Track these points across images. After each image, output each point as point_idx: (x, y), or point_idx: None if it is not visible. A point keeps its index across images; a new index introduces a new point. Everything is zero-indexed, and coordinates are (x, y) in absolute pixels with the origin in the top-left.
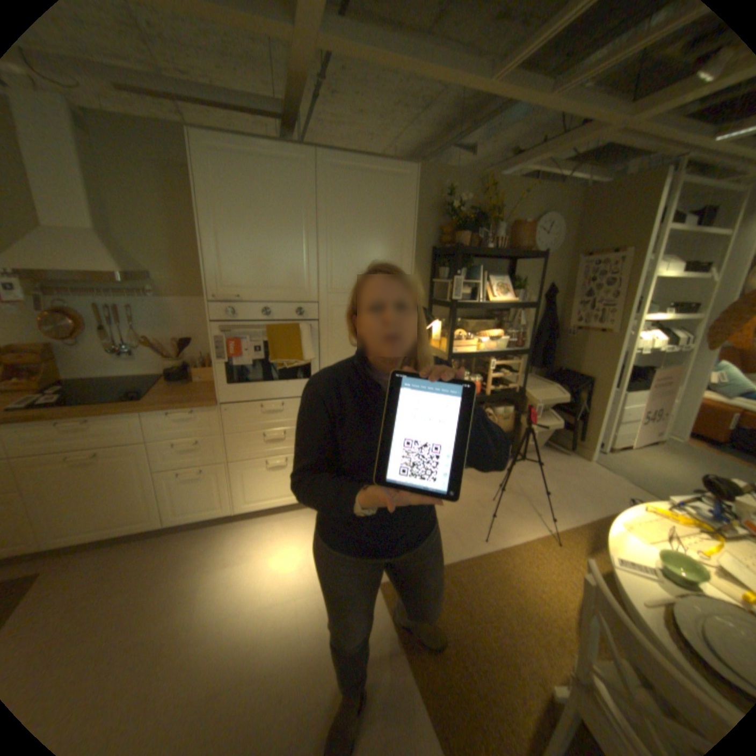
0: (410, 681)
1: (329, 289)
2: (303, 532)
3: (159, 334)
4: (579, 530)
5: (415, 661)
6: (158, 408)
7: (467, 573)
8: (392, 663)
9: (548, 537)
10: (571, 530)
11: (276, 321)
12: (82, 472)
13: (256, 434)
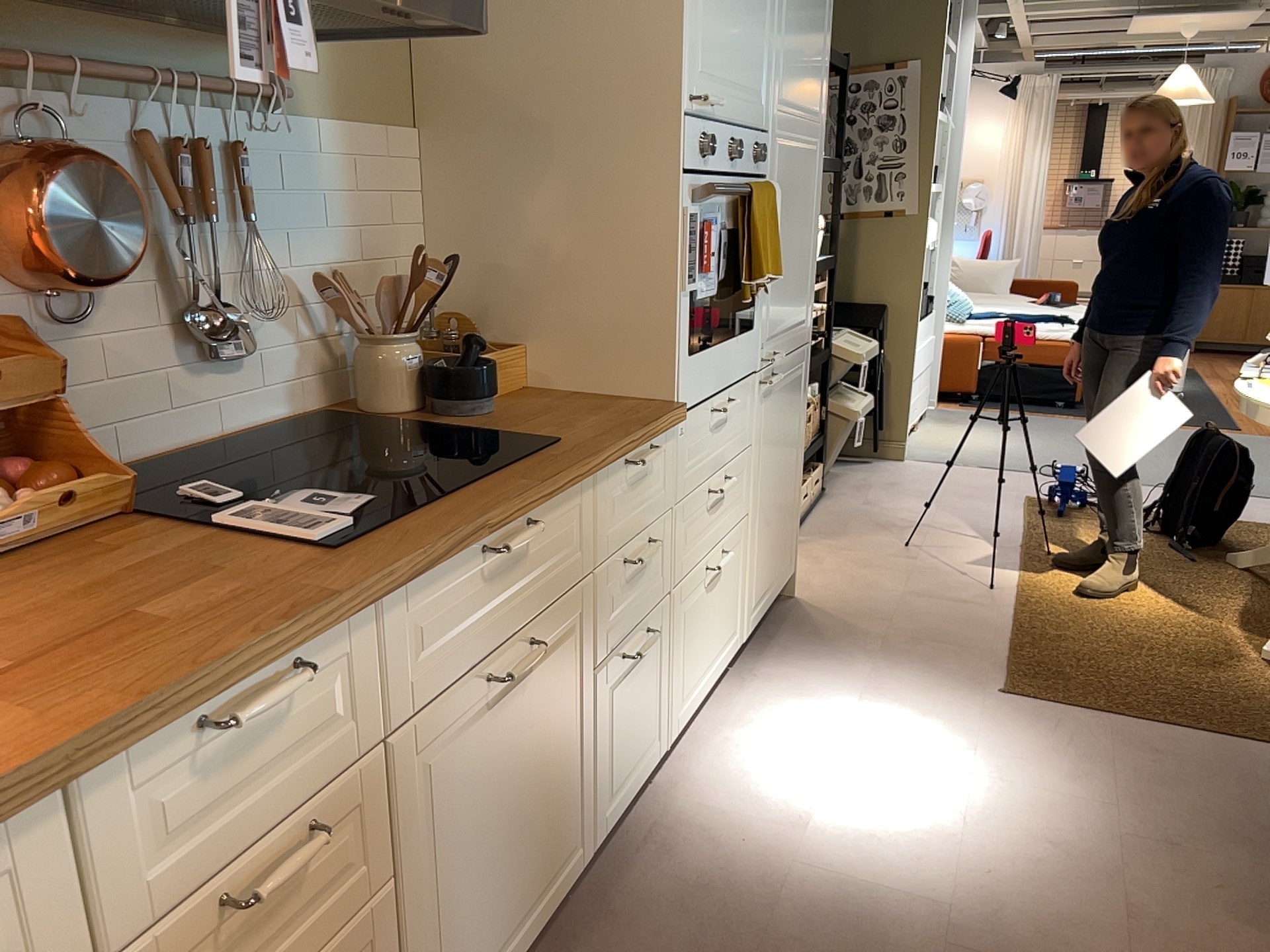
0: (1190, 733)
1: (780, 101)
2: (787, 710)
3: (305, 258)
4: (1026, 530)
5: (1162, 717)
6: (632, 440)
7: (1038, 623)
8: (1154, 735)
9: (1018, 551)
10: (1020, 534)
11: (738, 176)
12: (506, 716)
13: (703, 490)
